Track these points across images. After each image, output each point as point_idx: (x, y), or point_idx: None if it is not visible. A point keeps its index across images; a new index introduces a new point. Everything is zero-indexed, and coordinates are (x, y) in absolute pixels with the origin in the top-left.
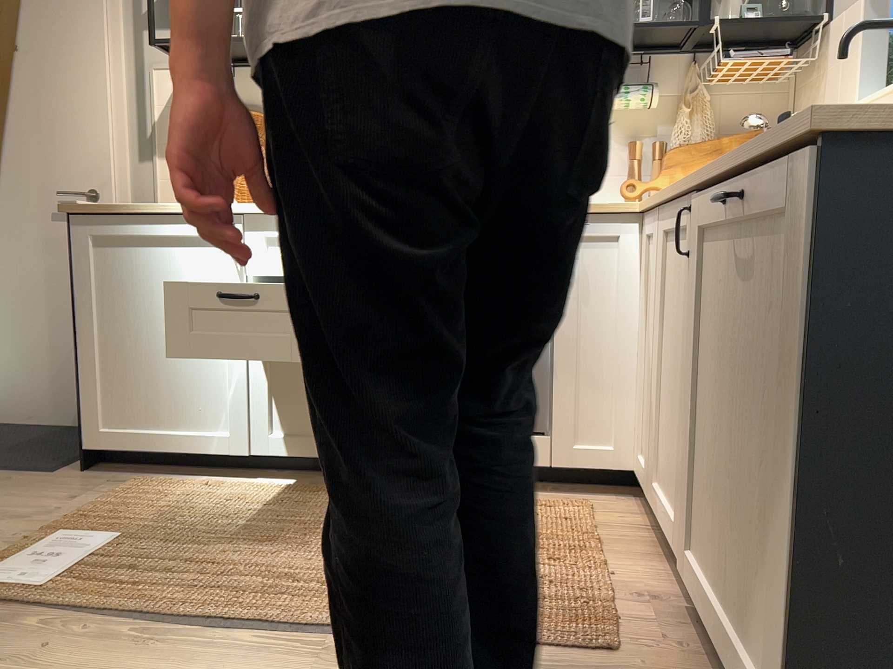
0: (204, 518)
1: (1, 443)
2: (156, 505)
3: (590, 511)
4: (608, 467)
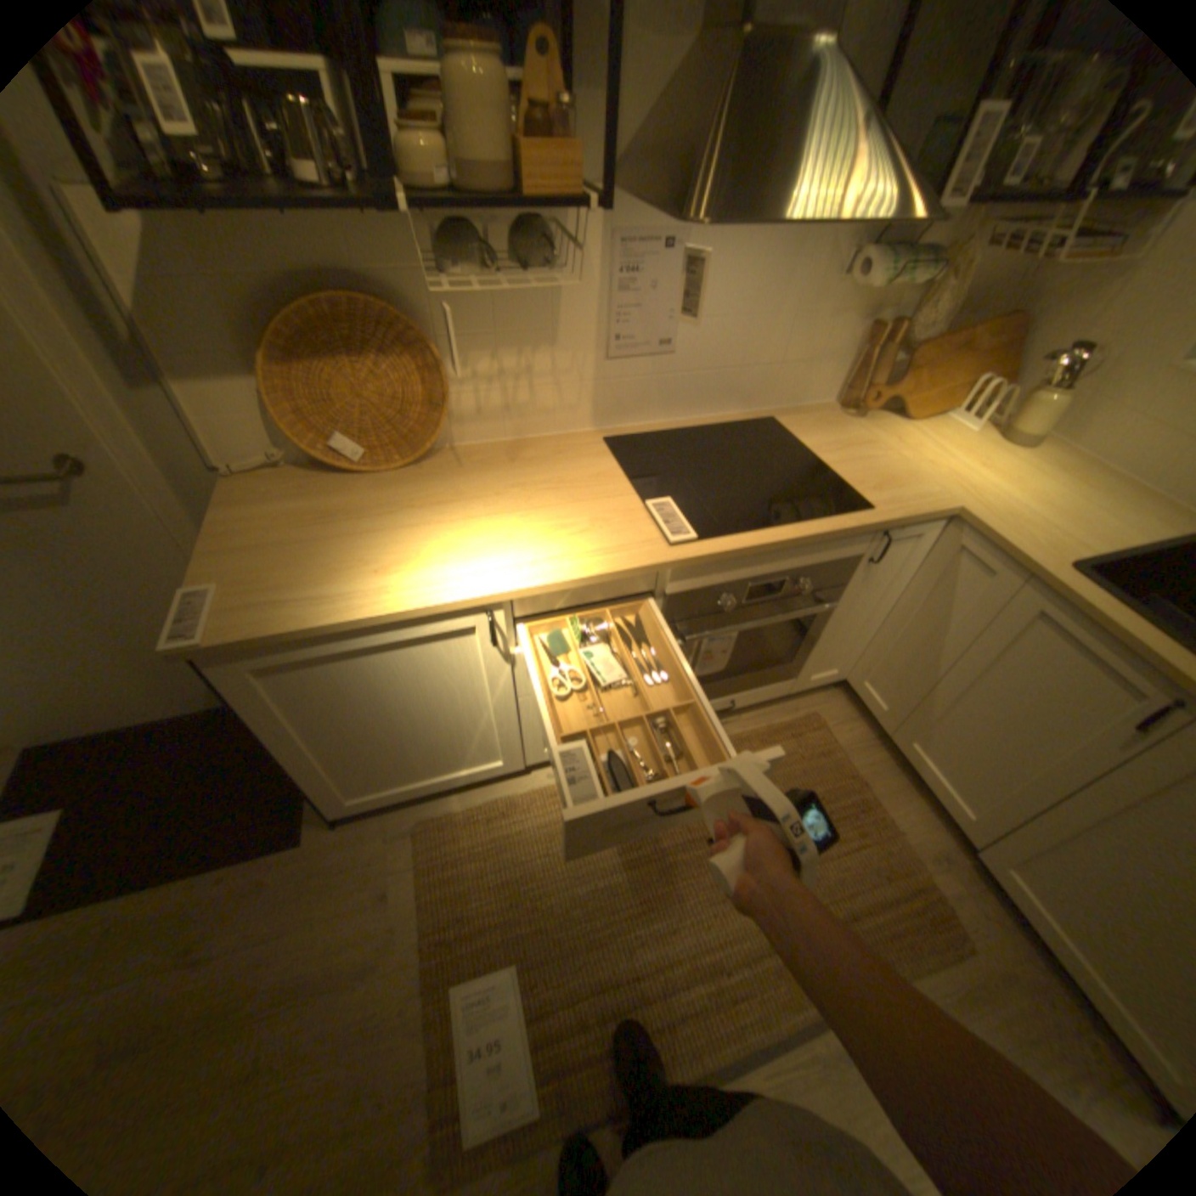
0: (554, 883)
1: (157, 793)
2: (486, 876)
3: (826, 731)
4: (827, 681)
